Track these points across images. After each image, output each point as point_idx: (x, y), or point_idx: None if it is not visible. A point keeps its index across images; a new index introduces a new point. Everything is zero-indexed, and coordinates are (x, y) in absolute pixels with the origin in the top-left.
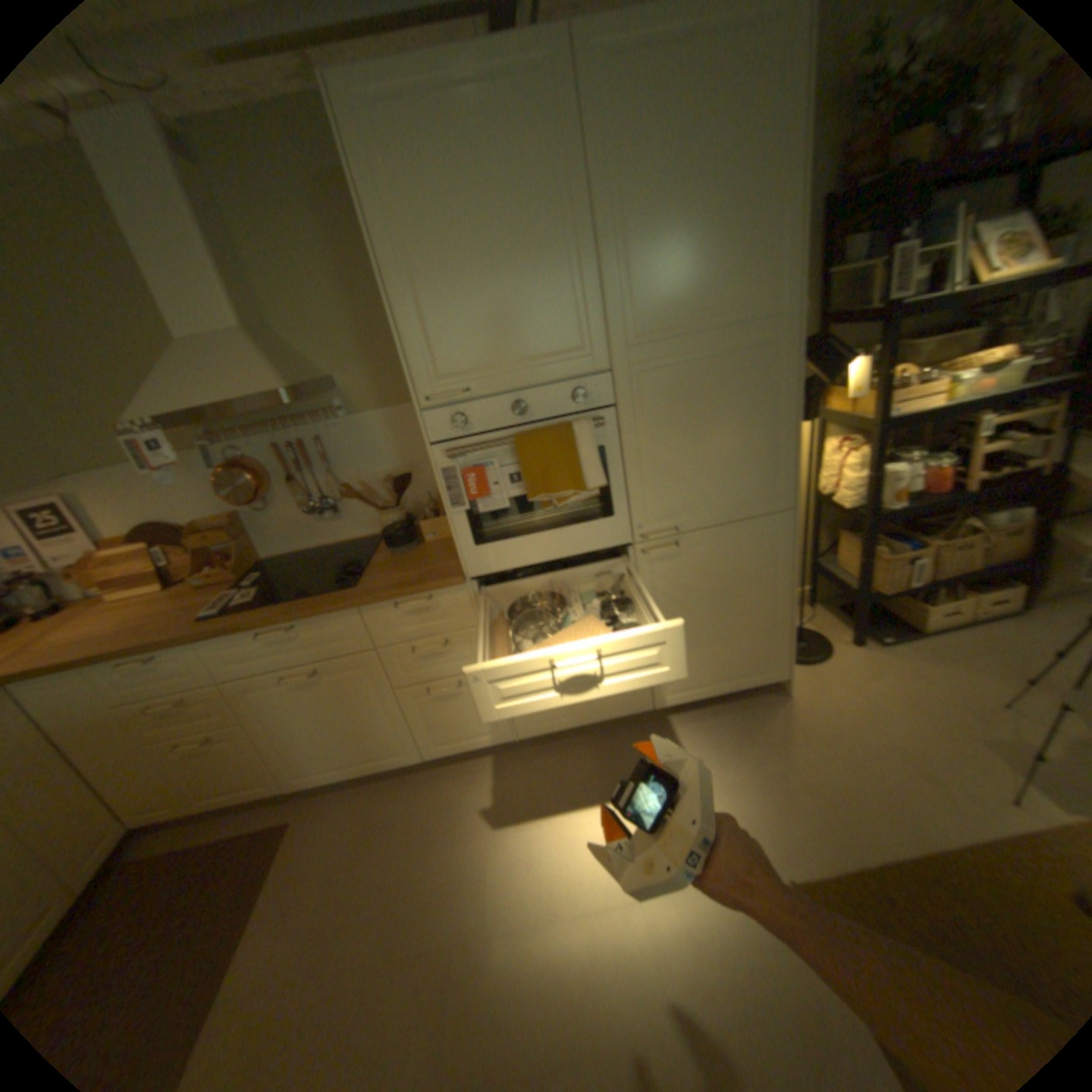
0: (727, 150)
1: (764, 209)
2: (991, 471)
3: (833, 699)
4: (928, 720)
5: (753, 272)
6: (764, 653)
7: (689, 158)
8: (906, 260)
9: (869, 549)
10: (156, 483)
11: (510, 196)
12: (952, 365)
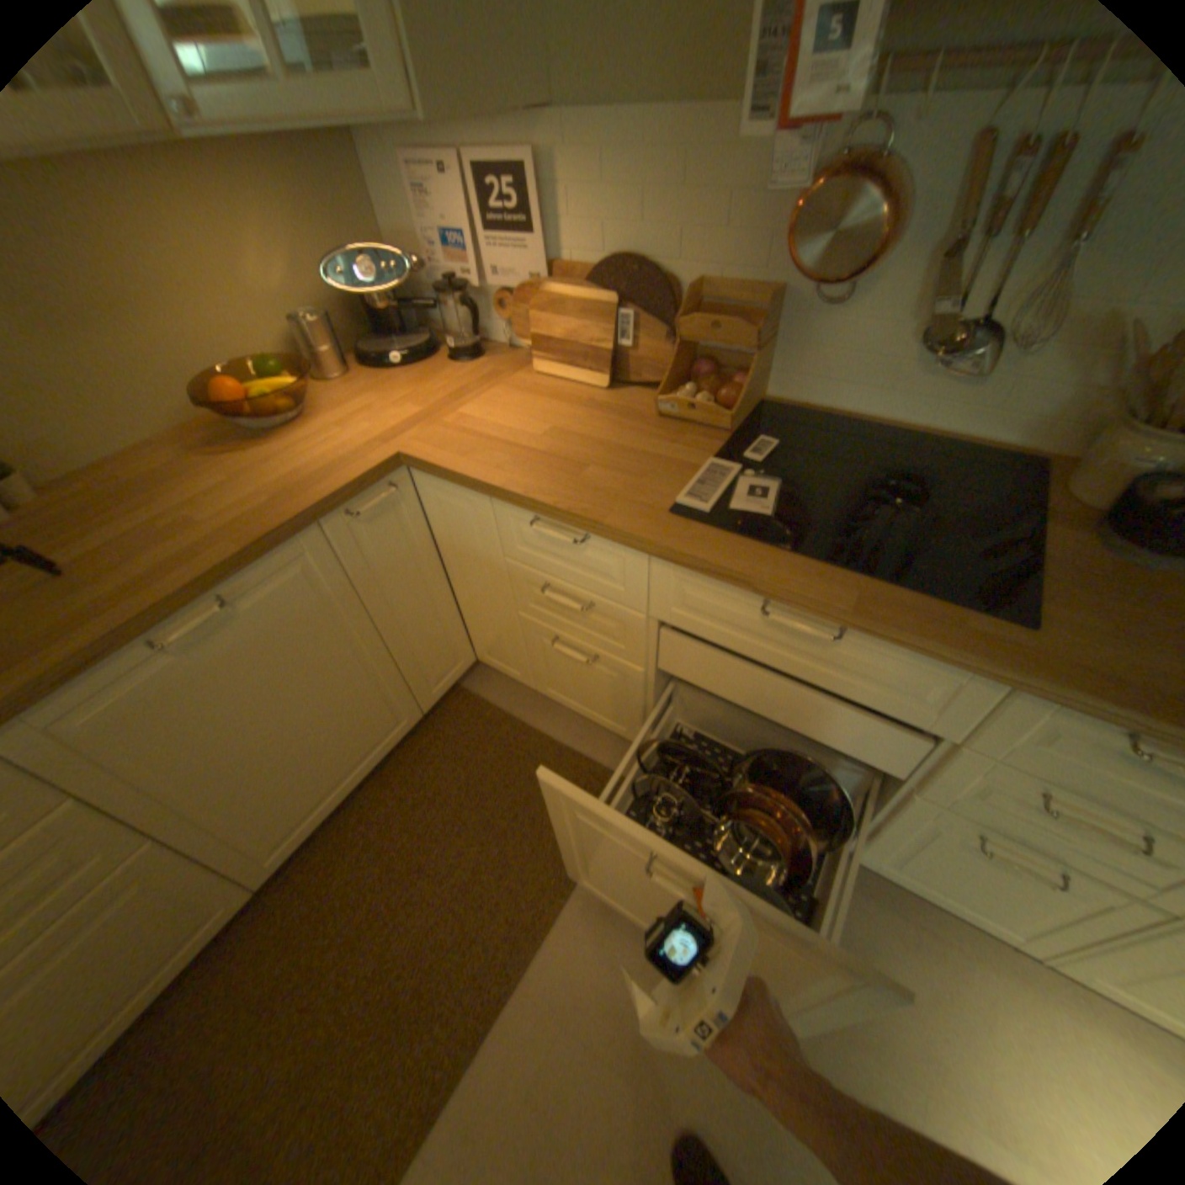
0: None
1: None
2: None
3: None
4: None
5: None
6: None
7: None
8: None
9: None
10: (680, 168)
11: None
12: None
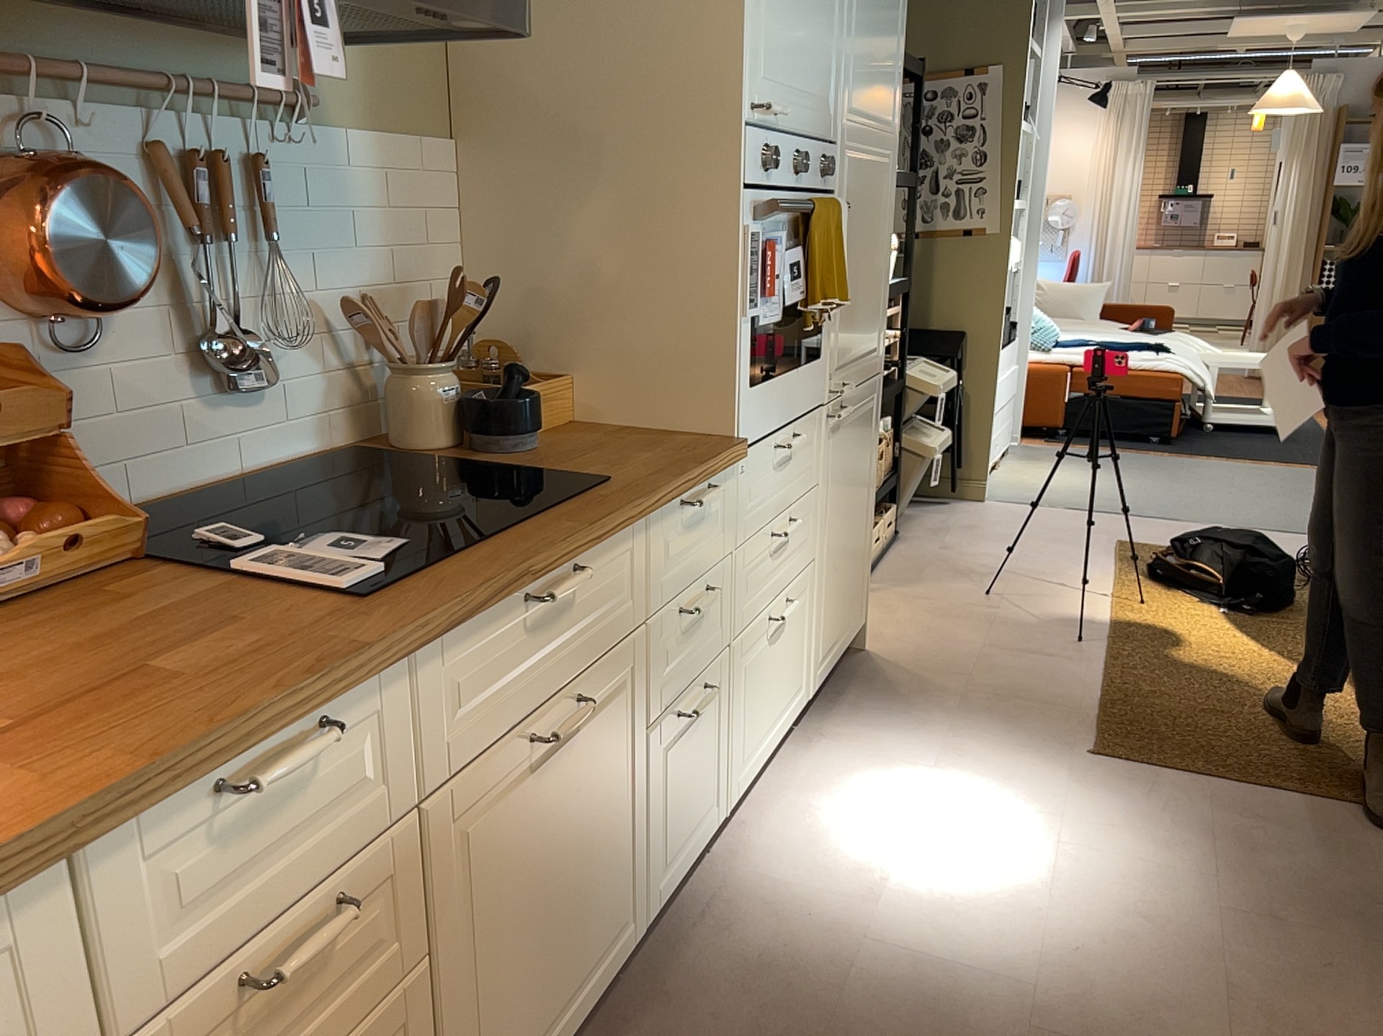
0: None
1: (897, 21)
2: None
3: (893, 636)
4: (966, 619)
5: (890, 82)
6: (860, 580)
7: None
8: None
9: None
10: None
11: None
12: None
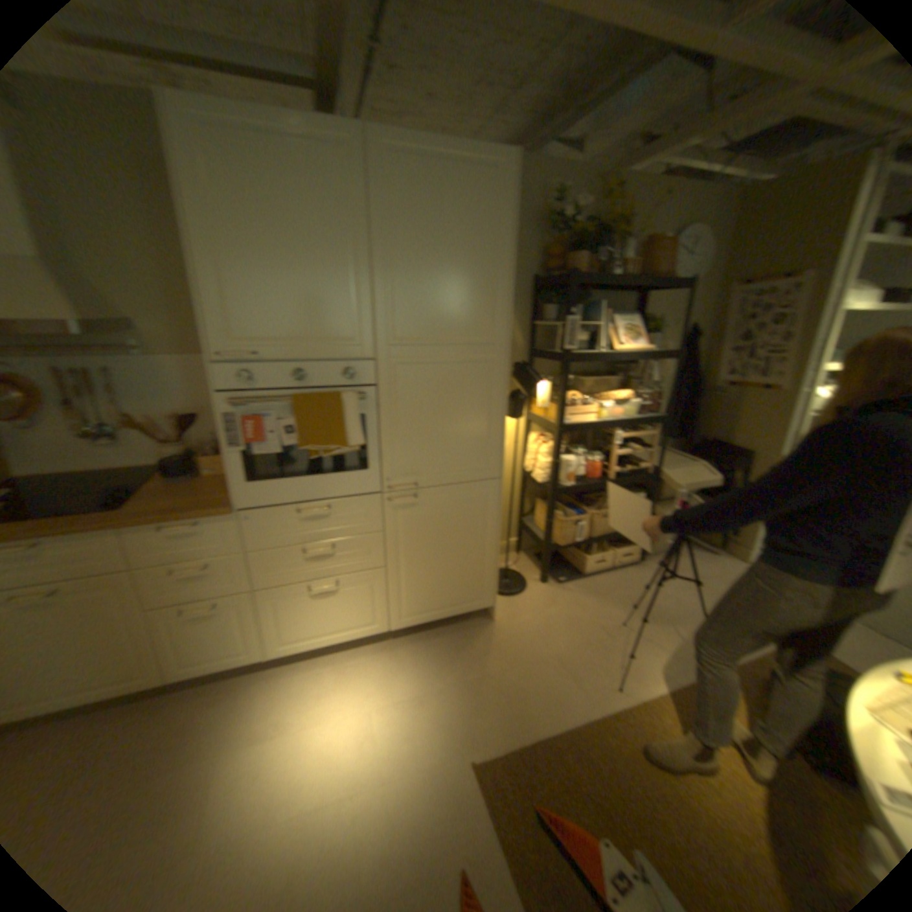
0: (462, 233)
1: (484, 276)
2: (622, 468)
3: (519, 621)
4: (576, 635)
5: (475, 314)
6: (473, 585)
7: (437, 231)
8: (574, 327)
9: (550, 513)
10: None
11: (305, 220)
12: (598, 397)
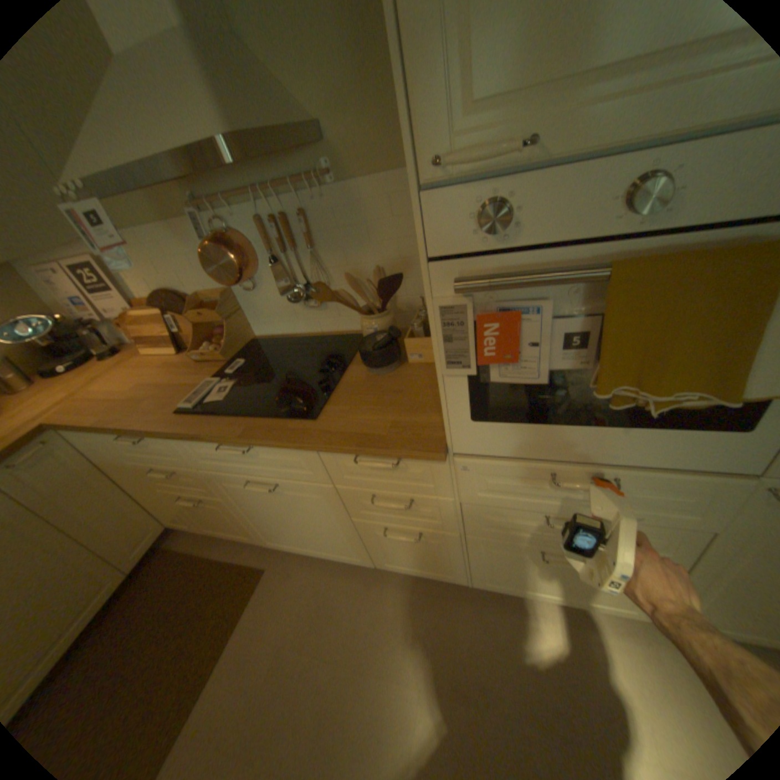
0: None
1: None
2: None
3: None
4: None
5: None
6: None
7: None
8: None
9: None
10: (159, 249)
11: None
12: None
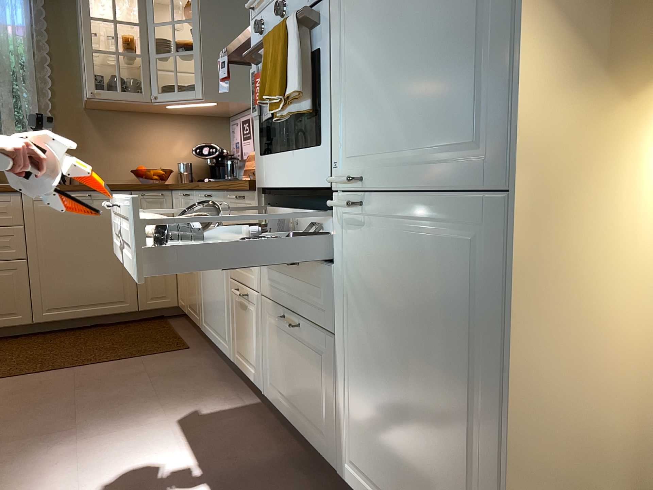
0: None
1: None
2: None
3: None
4: None
5: None
6: None
7: None
8: None
9: None
10: None
11: None
12: None
